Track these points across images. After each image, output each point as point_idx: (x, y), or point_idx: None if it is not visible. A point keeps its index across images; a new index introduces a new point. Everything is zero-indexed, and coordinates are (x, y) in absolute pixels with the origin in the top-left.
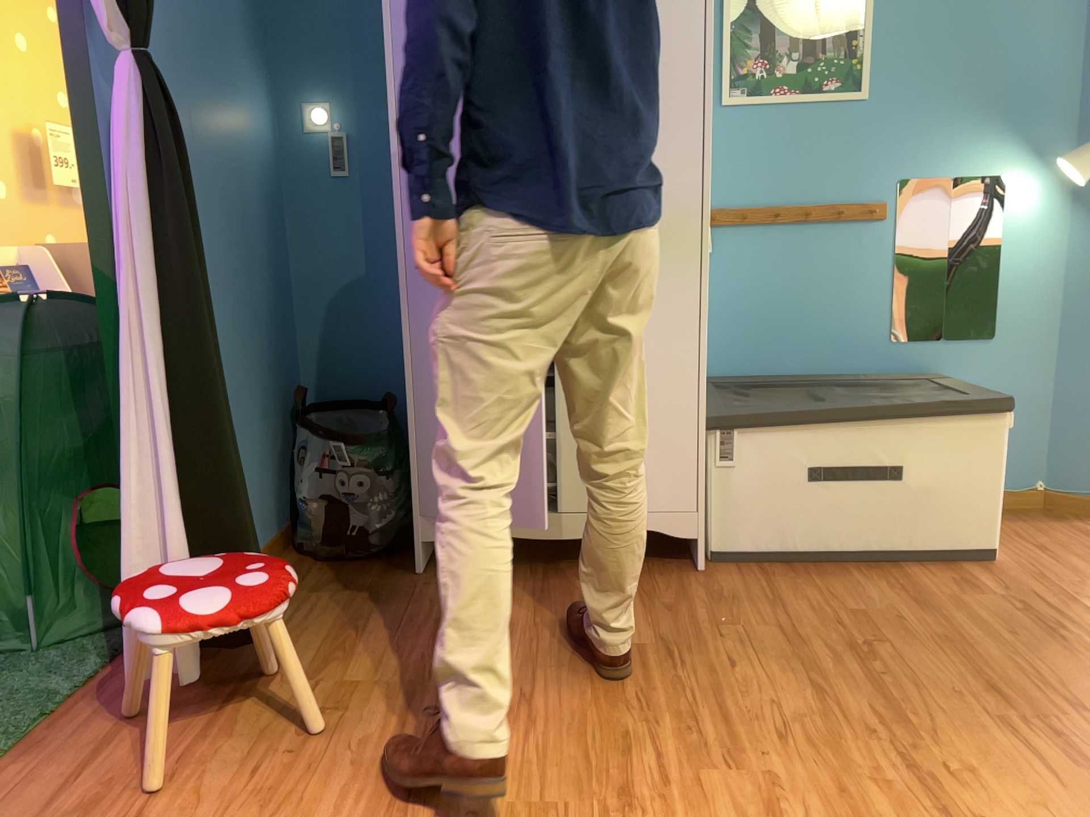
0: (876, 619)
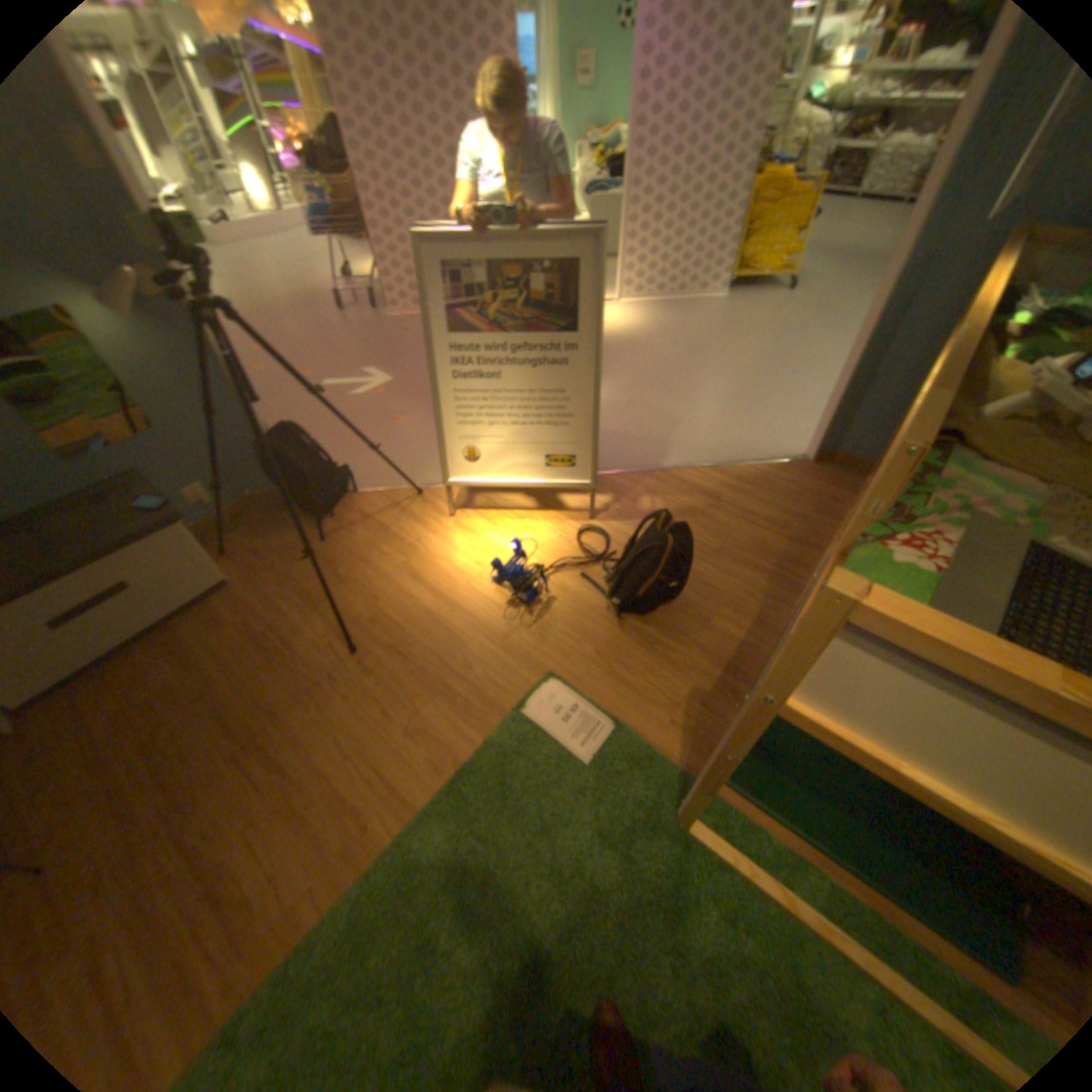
0: (157, 700)
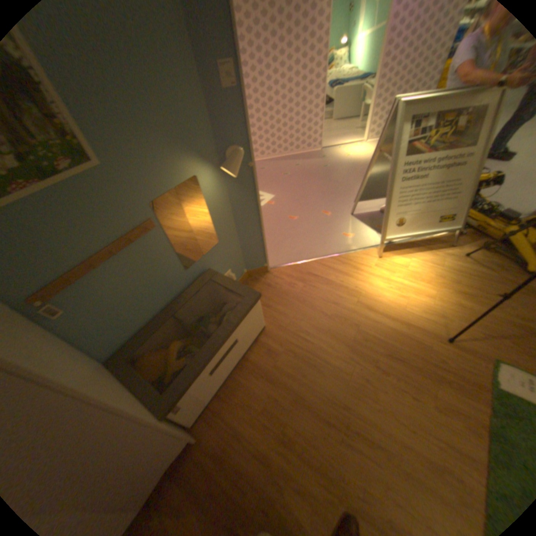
0: (269, 408)
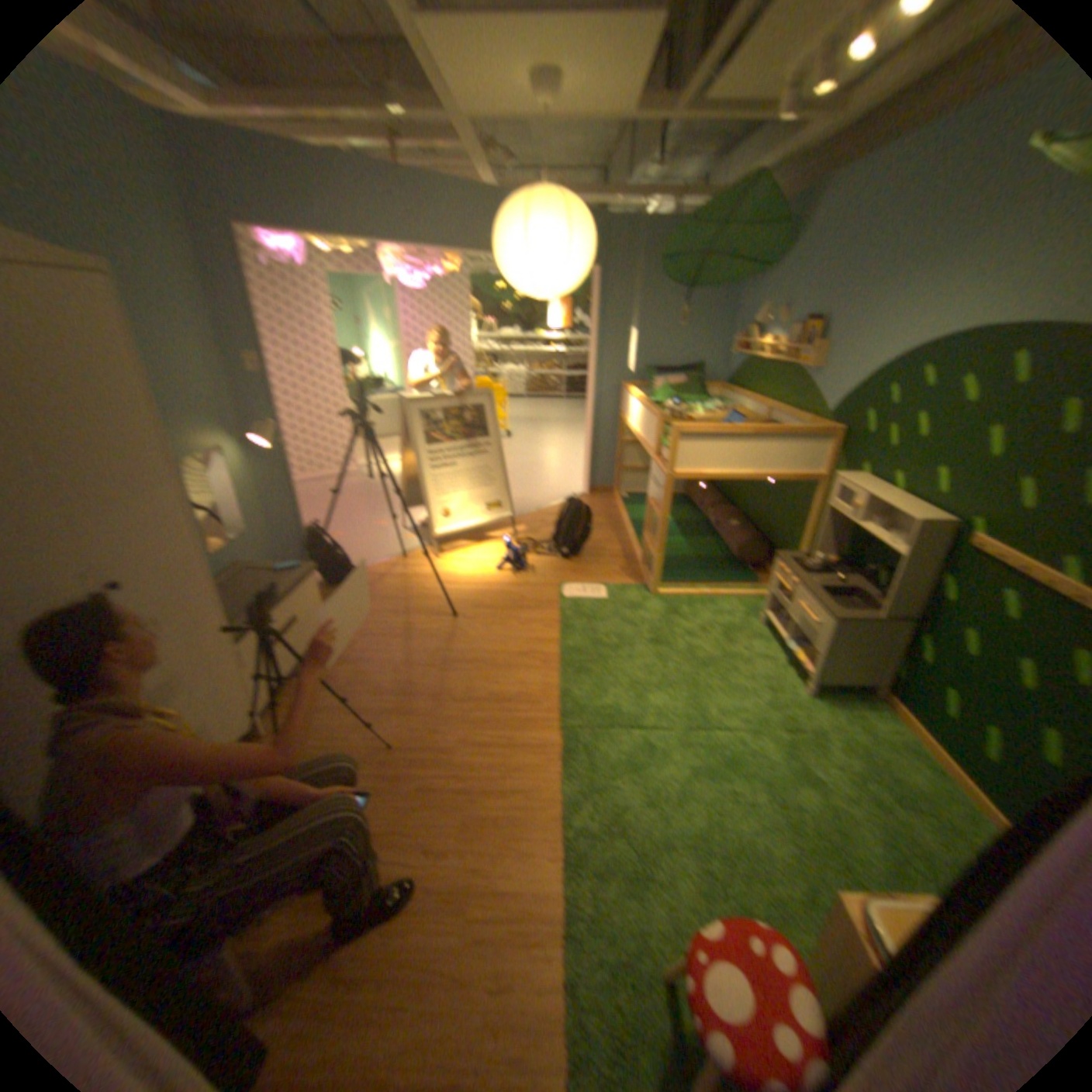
0: (353, 679)
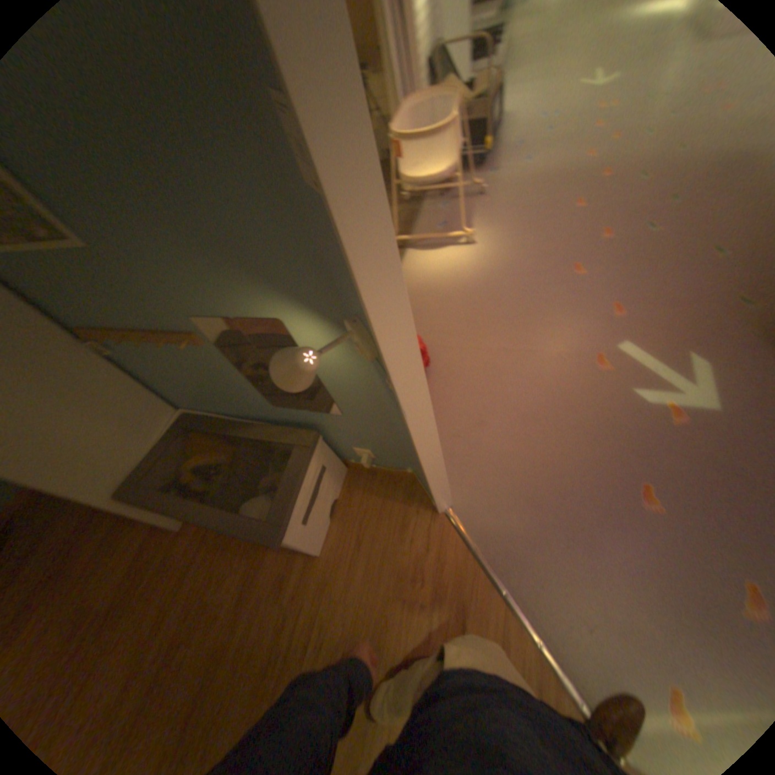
0: (205, 615)
